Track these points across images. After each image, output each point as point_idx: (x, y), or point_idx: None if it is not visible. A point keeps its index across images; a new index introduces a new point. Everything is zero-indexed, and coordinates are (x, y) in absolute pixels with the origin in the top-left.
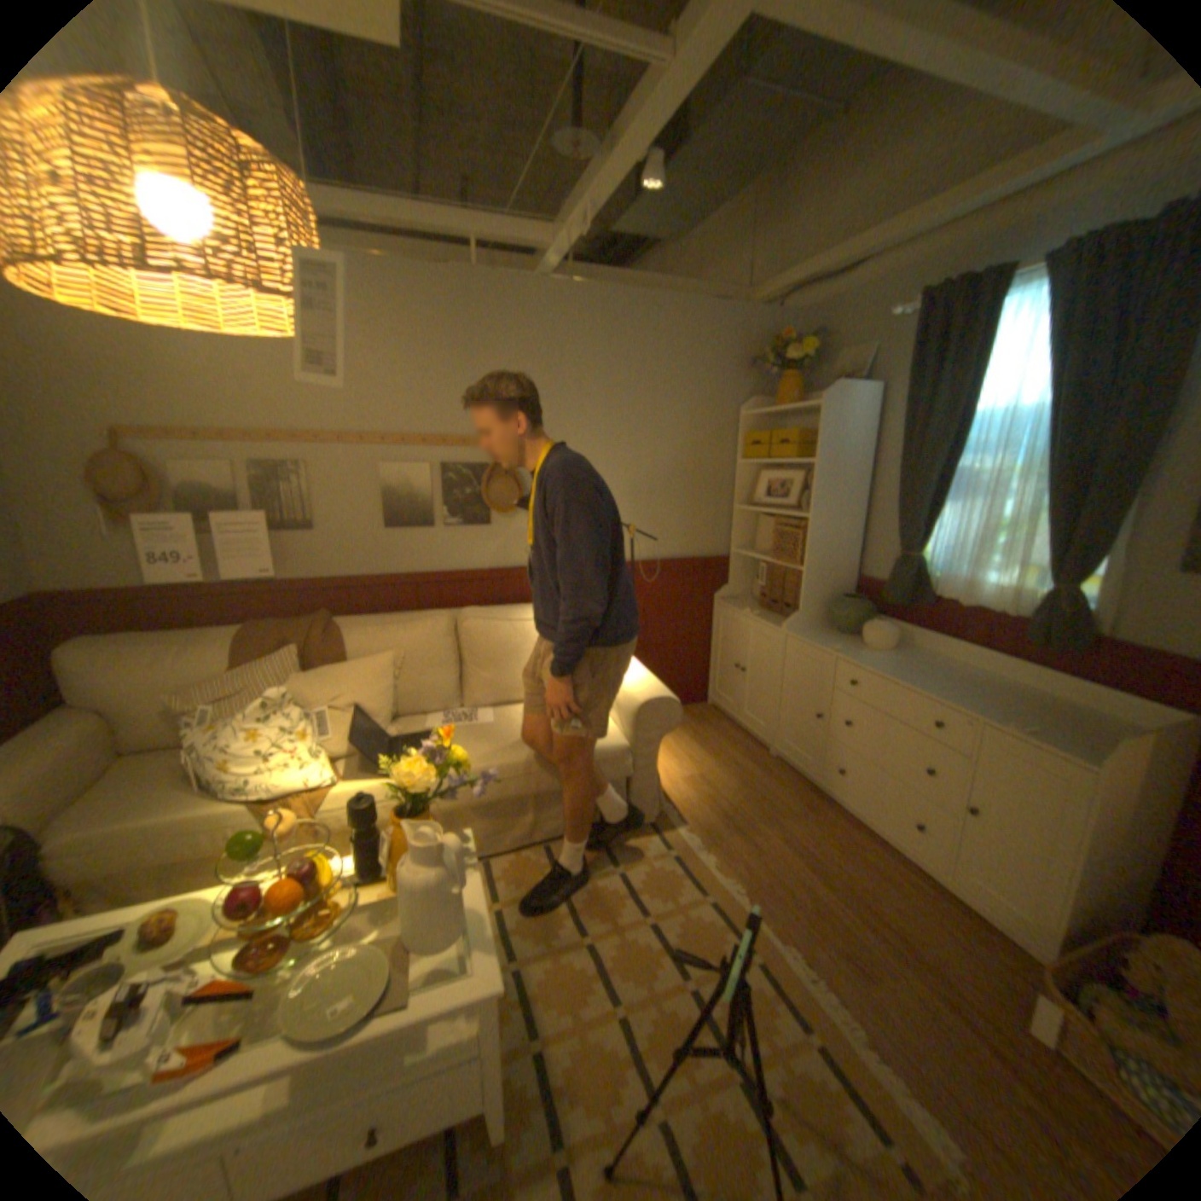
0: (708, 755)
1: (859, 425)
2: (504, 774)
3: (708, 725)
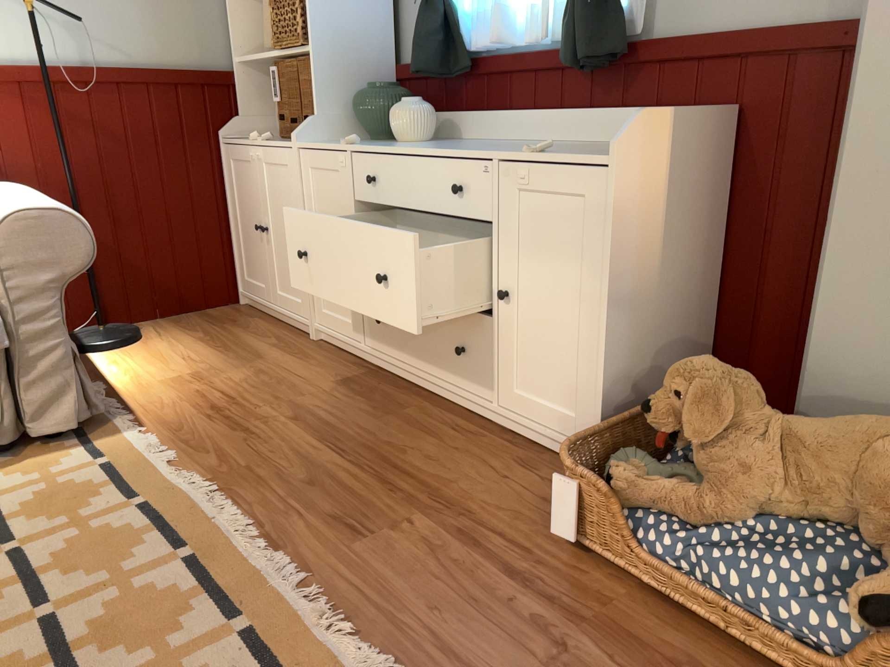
0: (217, 351)
1: None
2: None
3: (232, 322)
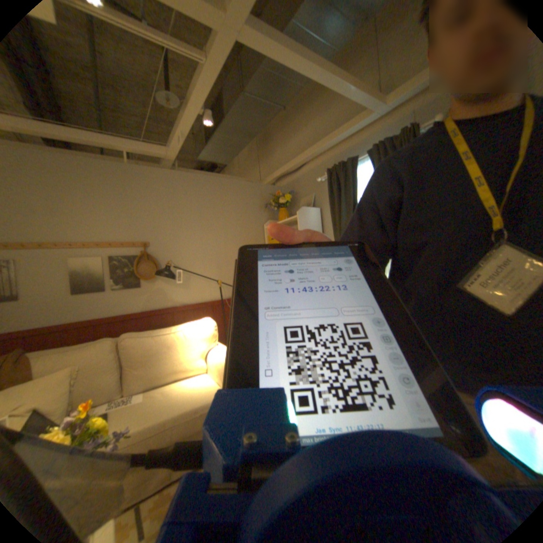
0: None
1: (315, 225)
2: (147, 433)
3: None
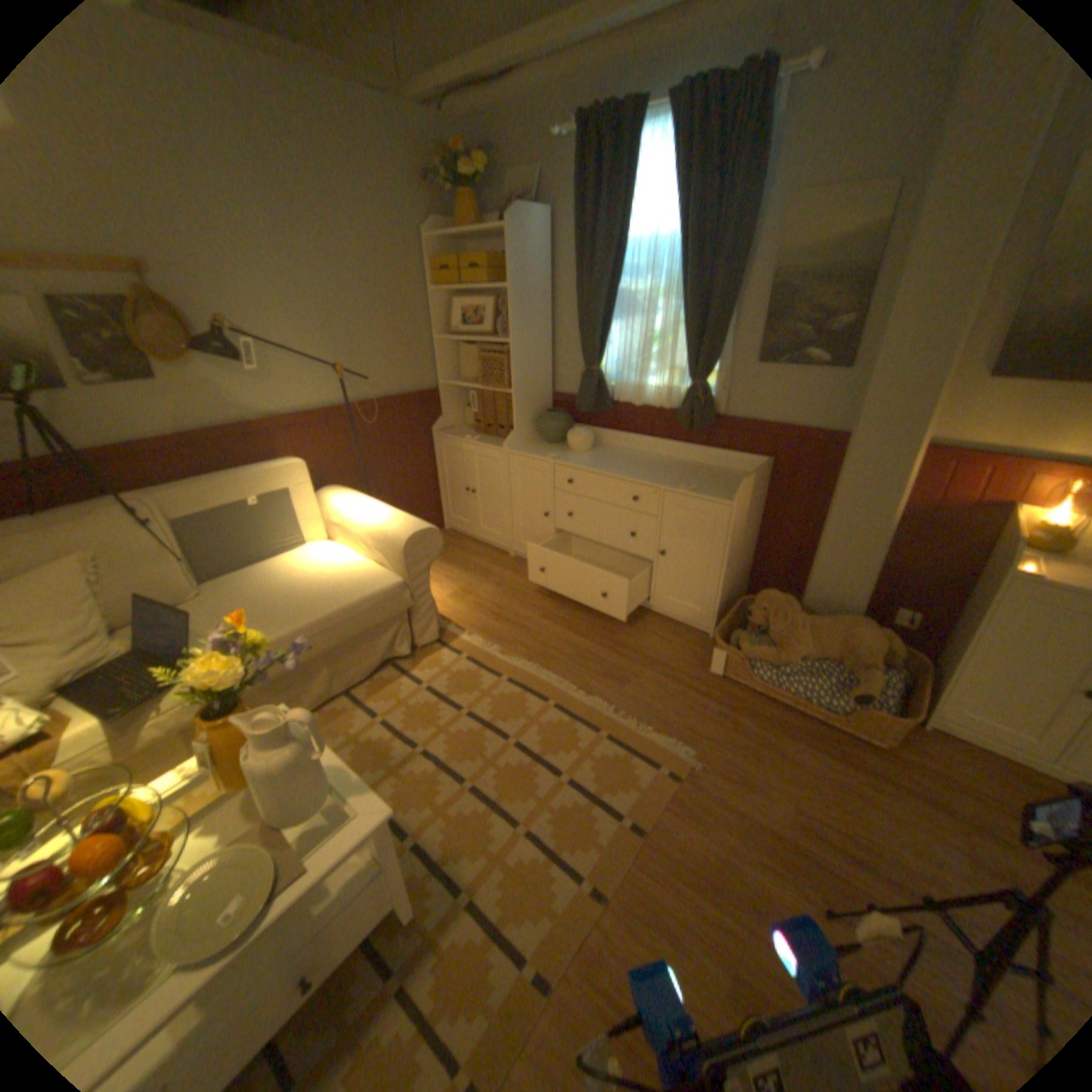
0: (461, 570)
1: (538, 251)
2: (288, 642)
3: (452, 546)
